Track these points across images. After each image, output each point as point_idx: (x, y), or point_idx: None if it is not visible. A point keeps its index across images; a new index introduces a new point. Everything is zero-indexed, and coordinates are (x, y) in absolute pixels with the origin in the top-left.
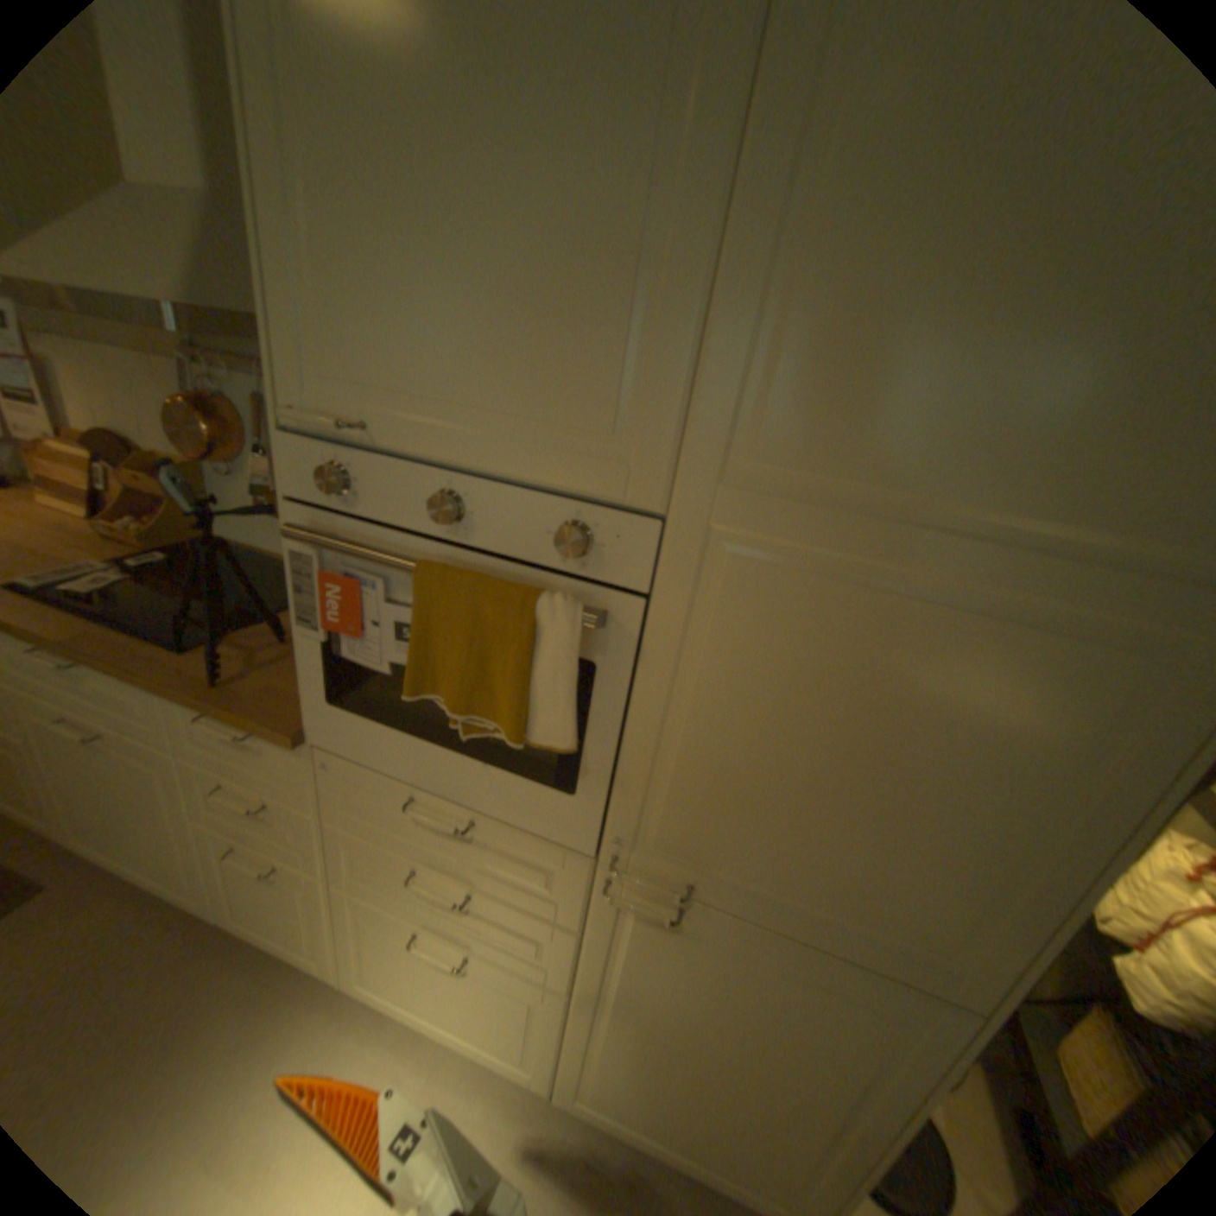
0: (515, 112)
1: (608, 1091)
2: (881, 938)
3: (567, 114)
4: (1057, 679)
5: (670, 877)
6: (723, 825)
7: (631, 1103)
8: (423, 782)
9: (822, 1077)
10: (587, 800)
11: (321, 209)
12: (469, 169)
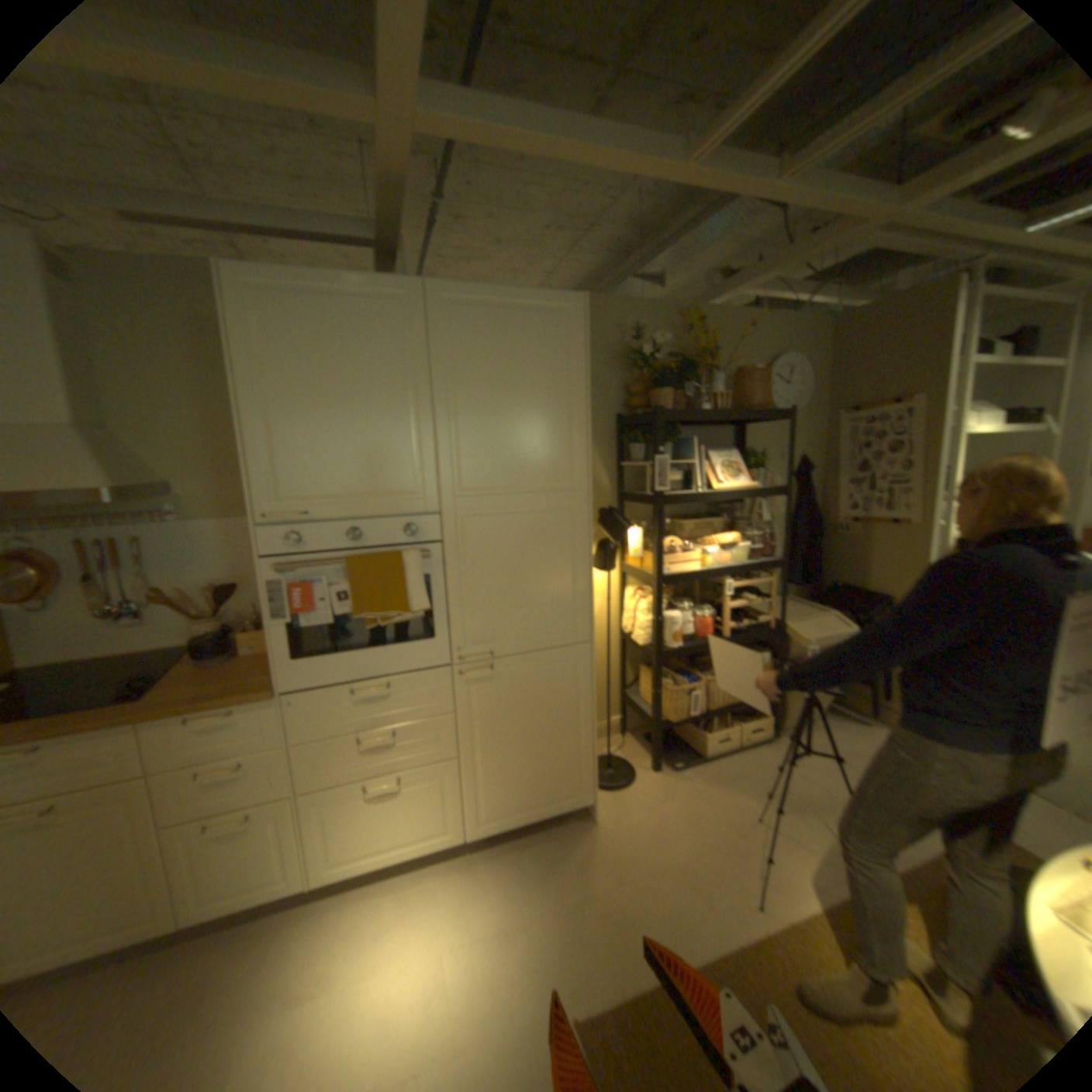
0: (360, 406)
1: (492, 799)
2: (554, 631)
3: (379, 406)
4: (556, 523)
5: (482, 652)
6: (493, 616)
7: (503, 796)
8: (358, 675)
9: (562, 707)
10: (441, 636)
11: (278, 438)
12: (345, 421)
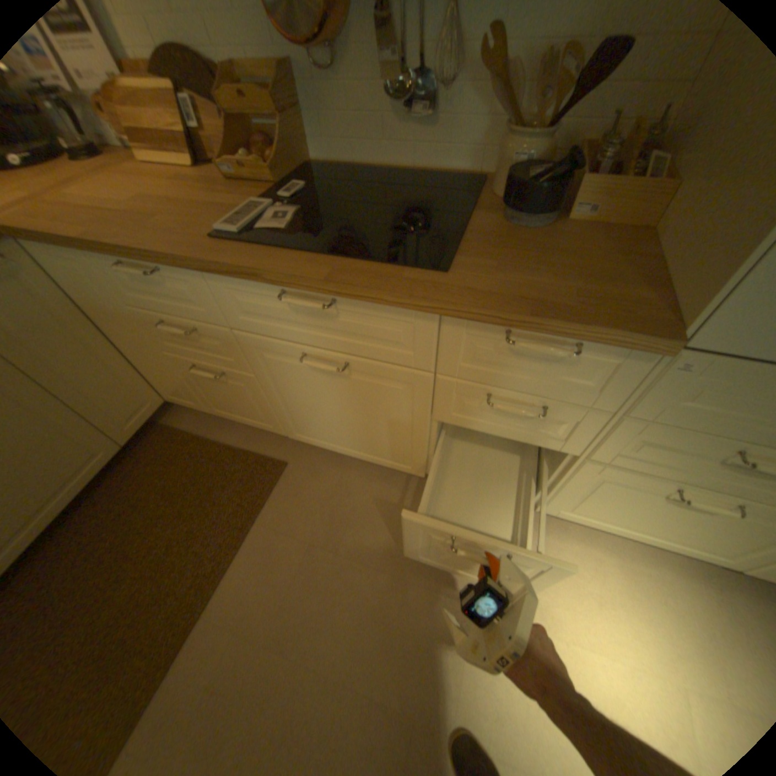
0: None
1: None
2: None
3: None
4: None
5: None
6: None
7: None
8: None
9: None
10: None
11: None
12: None
